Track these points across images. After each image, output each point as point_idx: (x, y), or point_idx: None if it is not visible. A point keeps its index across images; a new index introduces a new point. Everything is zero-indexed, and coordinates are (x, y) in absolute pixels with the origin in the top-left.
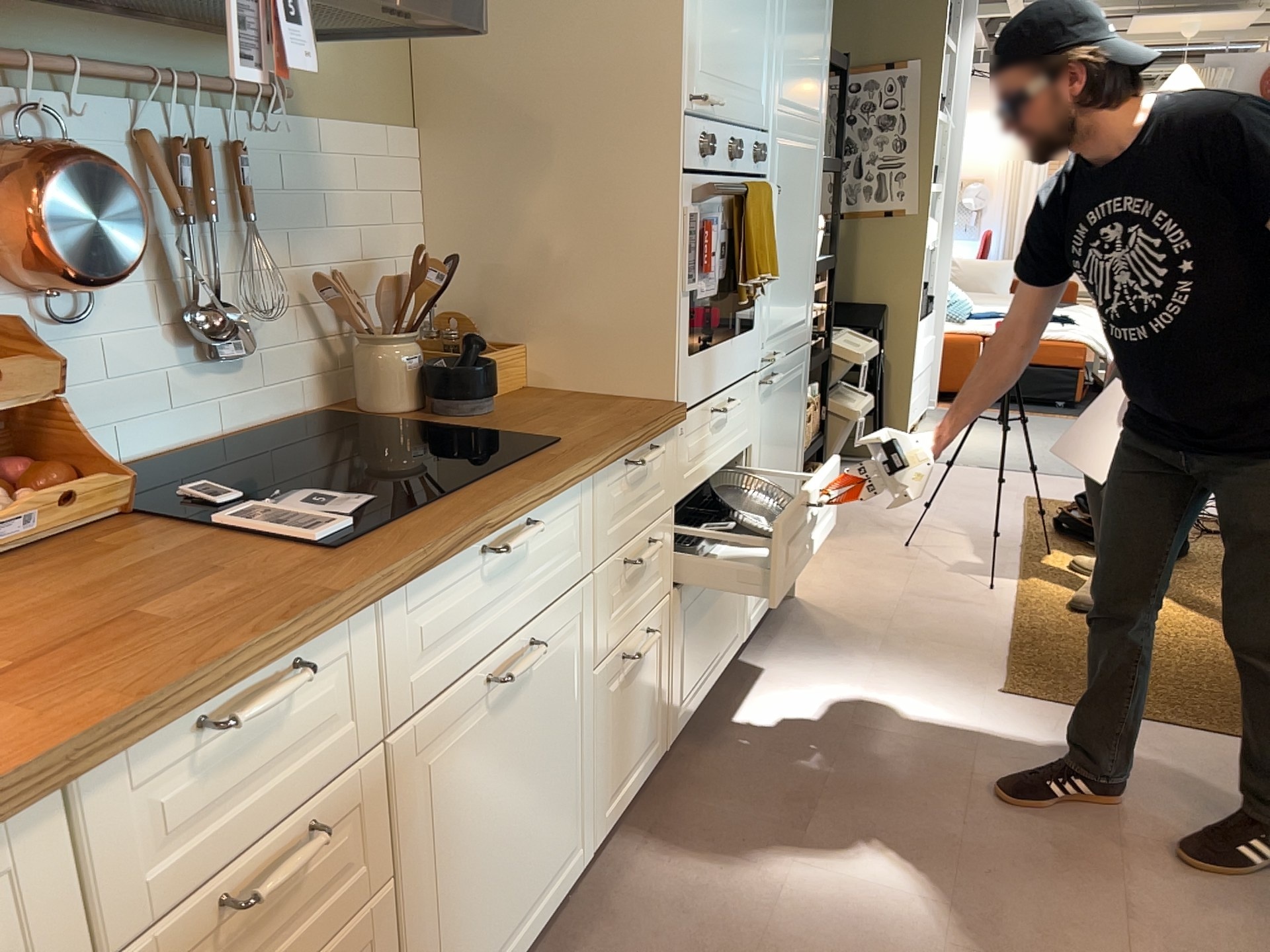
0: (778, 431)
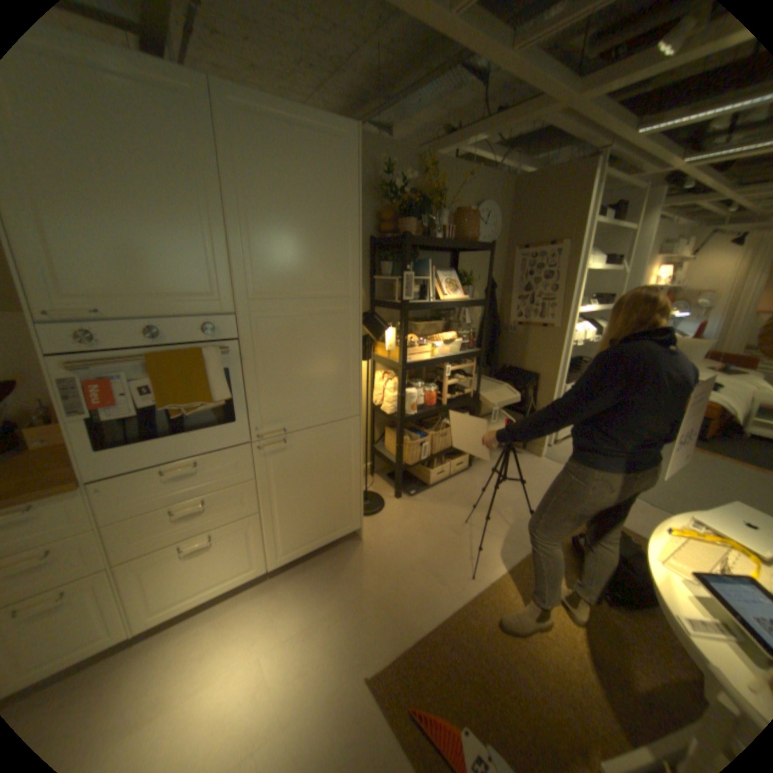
0: (302, 467)
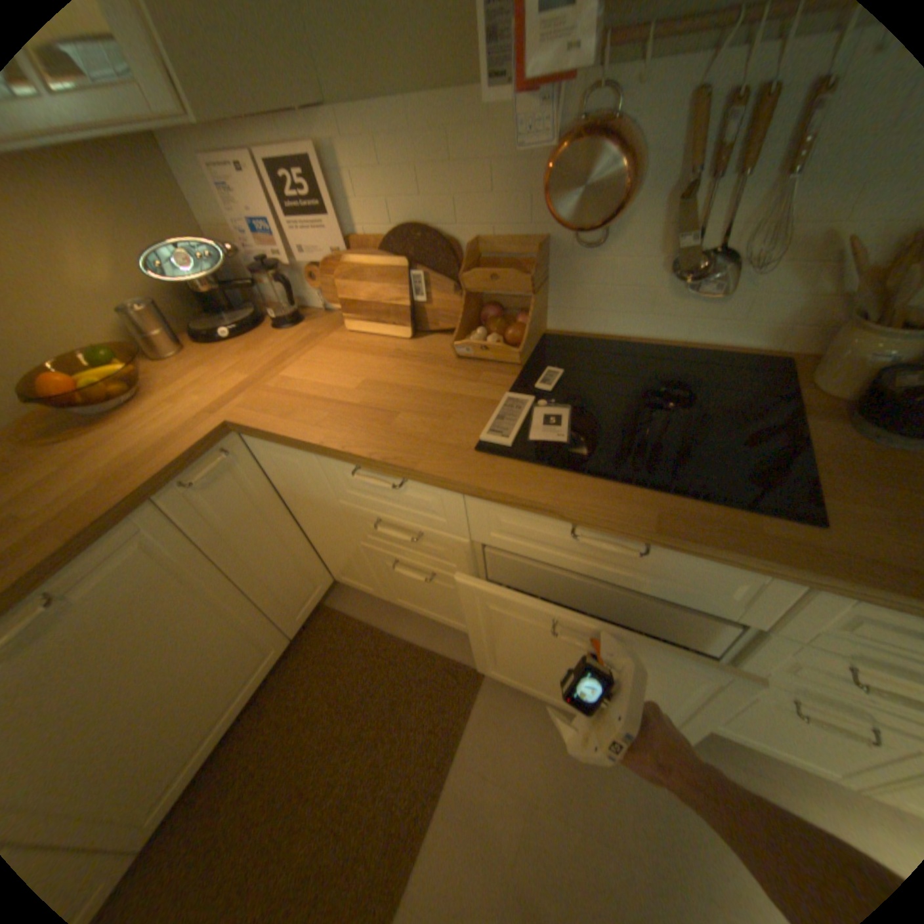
0: None
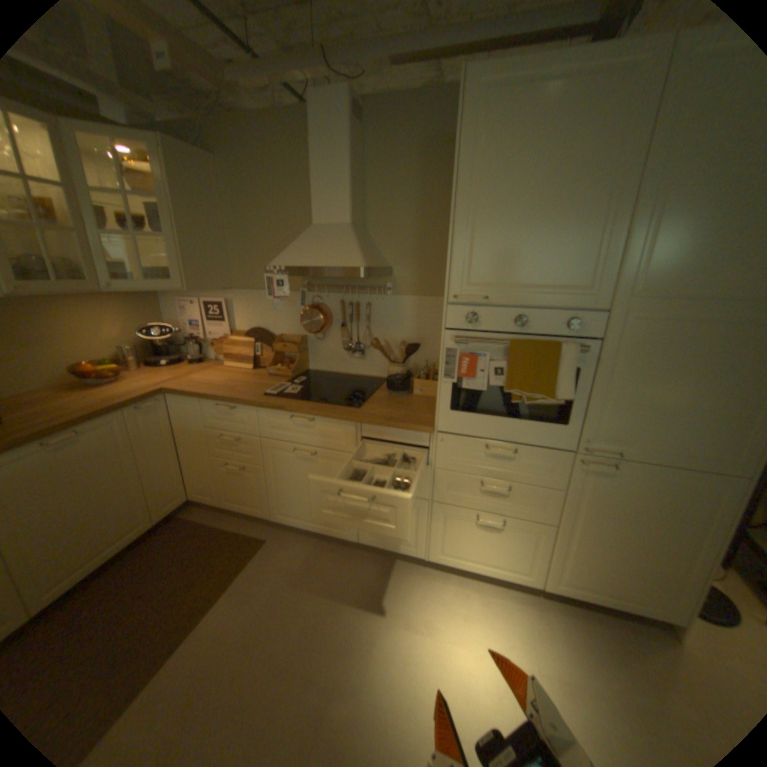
0: (629, 508)
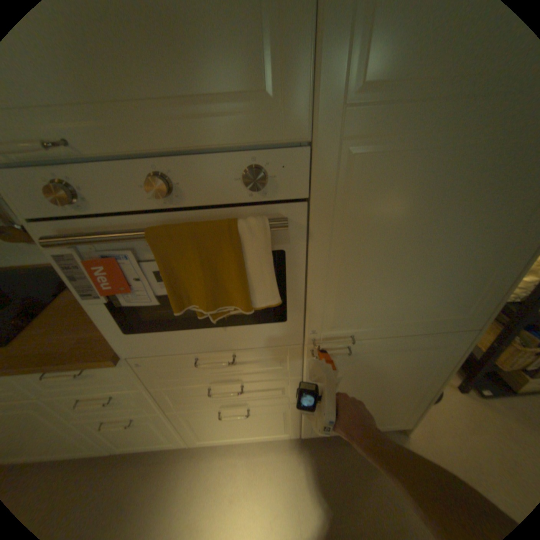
0: (366, 376)
